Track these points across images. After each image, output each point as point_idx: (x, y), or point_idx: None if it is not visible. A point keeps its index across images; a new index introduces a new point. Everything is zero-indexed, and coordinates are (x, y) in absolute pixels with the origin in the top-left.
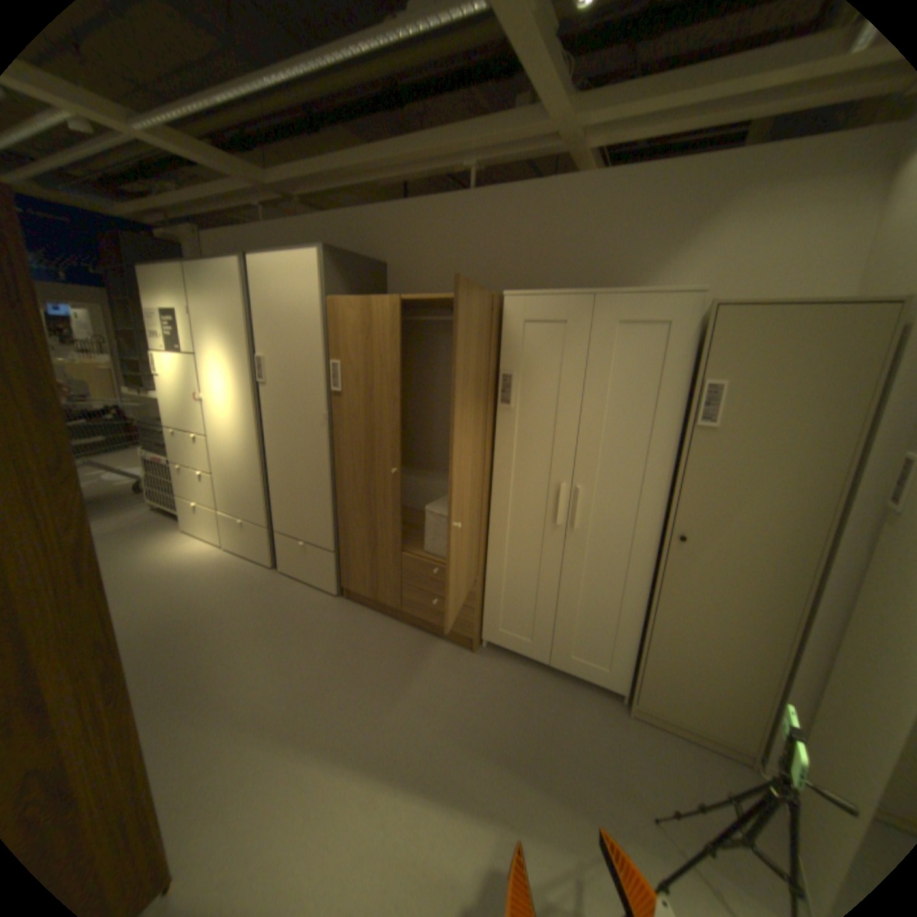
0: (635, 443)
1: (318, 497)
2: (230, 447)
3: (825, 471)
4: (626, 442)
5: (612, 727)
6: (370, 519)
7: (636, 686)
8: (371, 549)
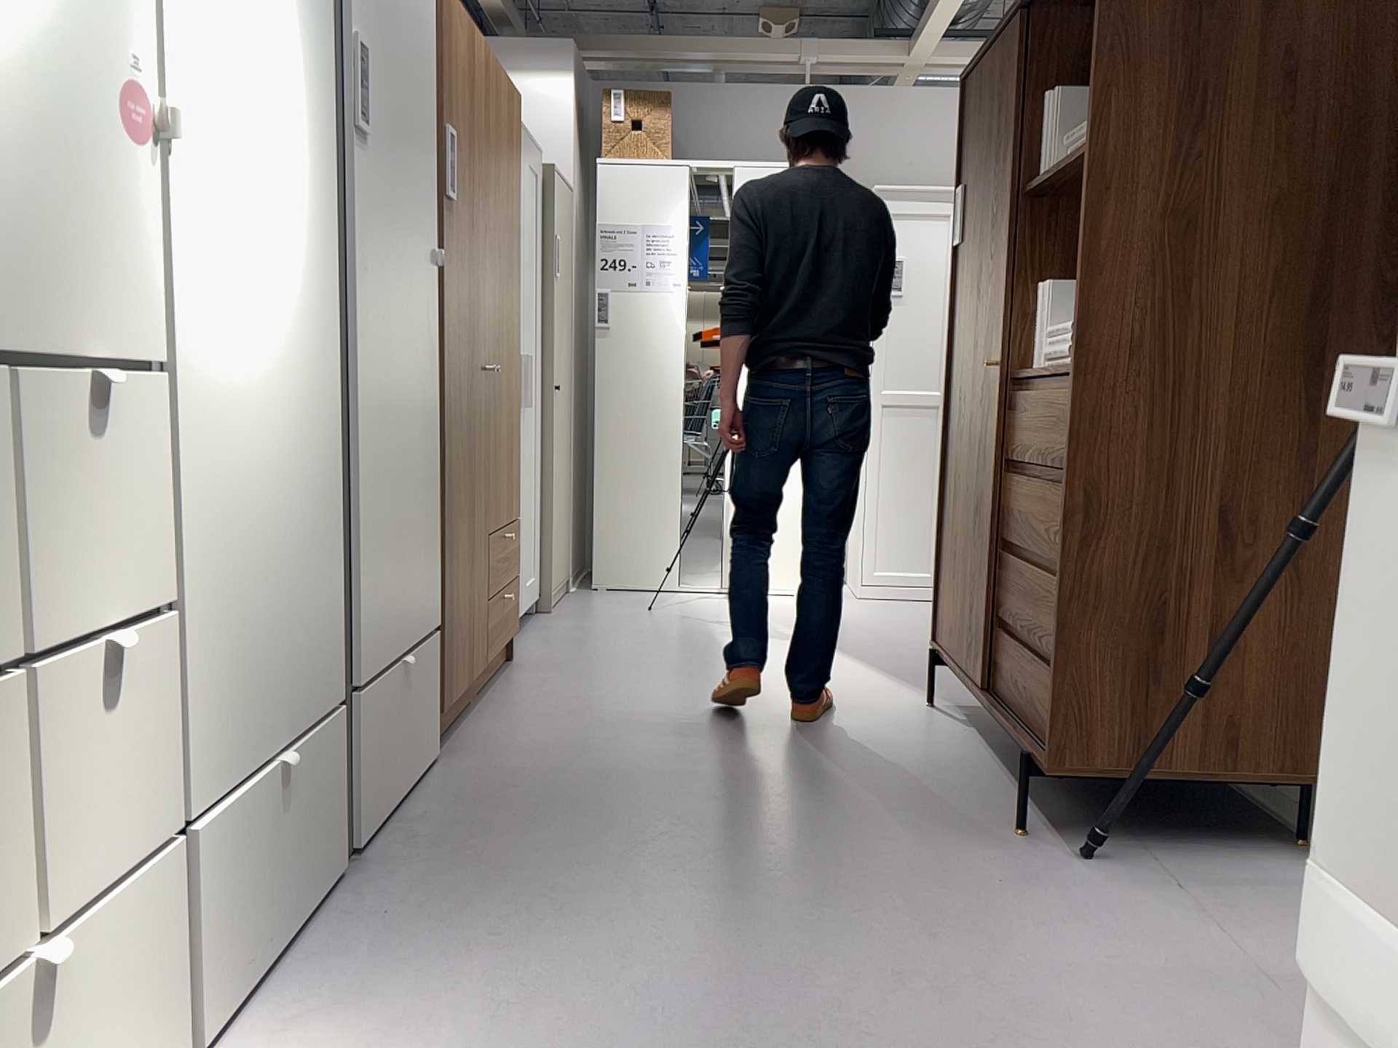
0: (533, 297)
1: (425, 485)
2: (256, 397)
3: (570, 311)
4: (532, 297)
5: (569, 618)
6: (468, 491)
7: (542, 576)
8: (468, 563)
